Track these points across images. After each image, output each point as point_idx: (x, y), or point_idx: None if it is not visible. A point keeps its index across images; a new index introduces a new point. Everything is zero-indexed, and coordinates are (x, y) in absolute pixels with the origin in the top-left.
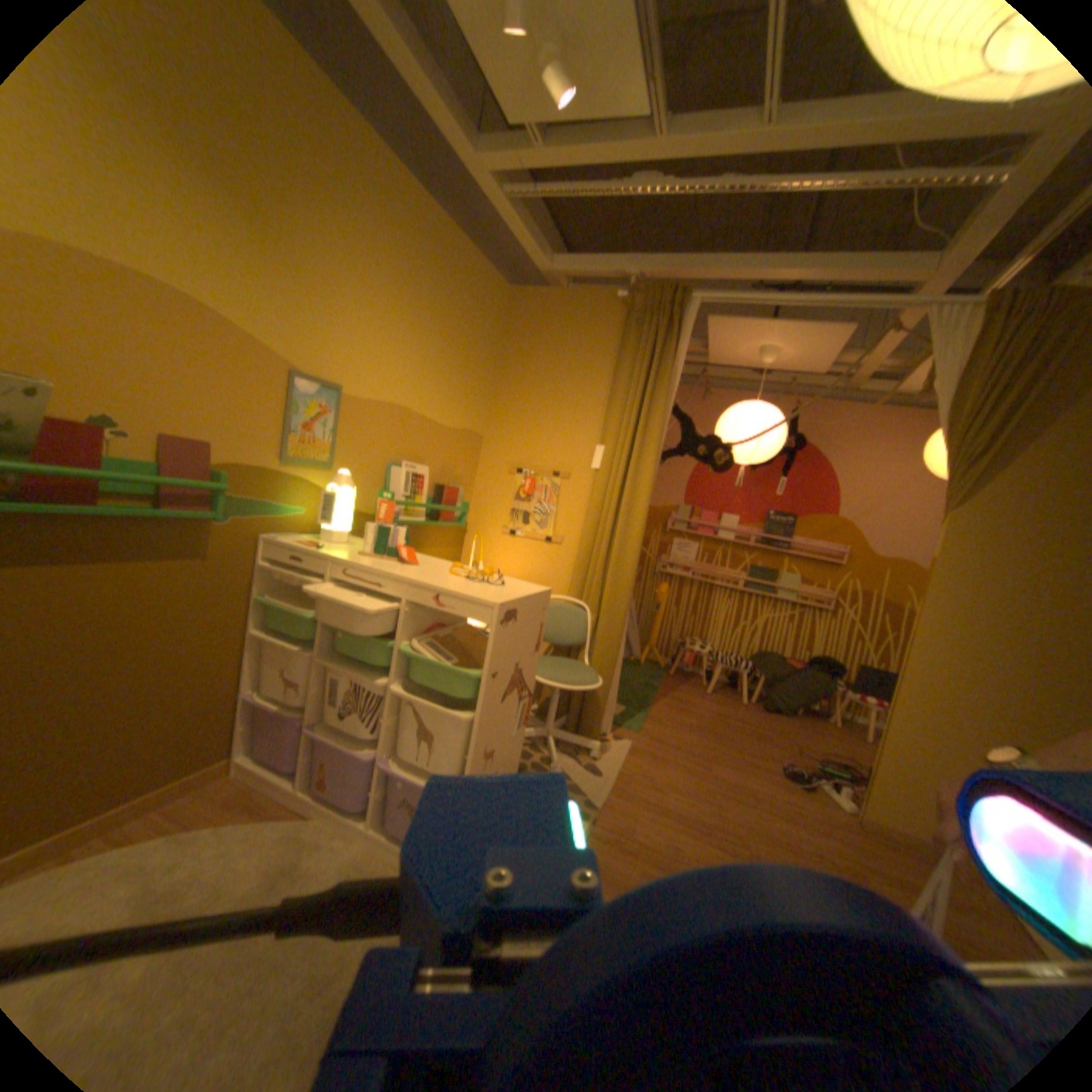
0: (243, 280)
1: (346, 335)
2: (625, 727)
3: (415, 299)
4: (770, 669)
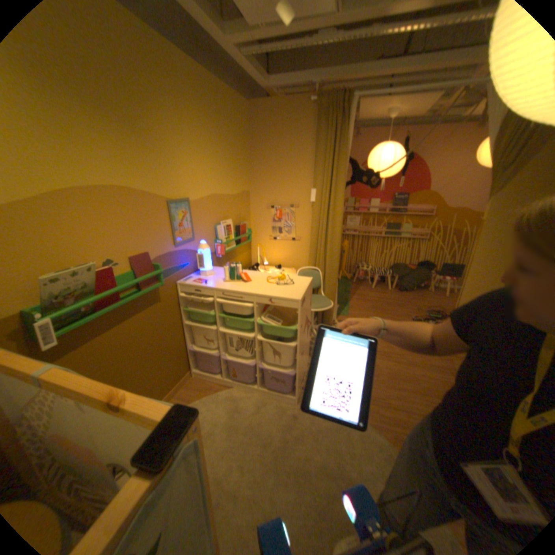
0: (135, 164)
1: (183, 168)
2: (341, 314)
3: (206, 132)
4: (399, 271)
